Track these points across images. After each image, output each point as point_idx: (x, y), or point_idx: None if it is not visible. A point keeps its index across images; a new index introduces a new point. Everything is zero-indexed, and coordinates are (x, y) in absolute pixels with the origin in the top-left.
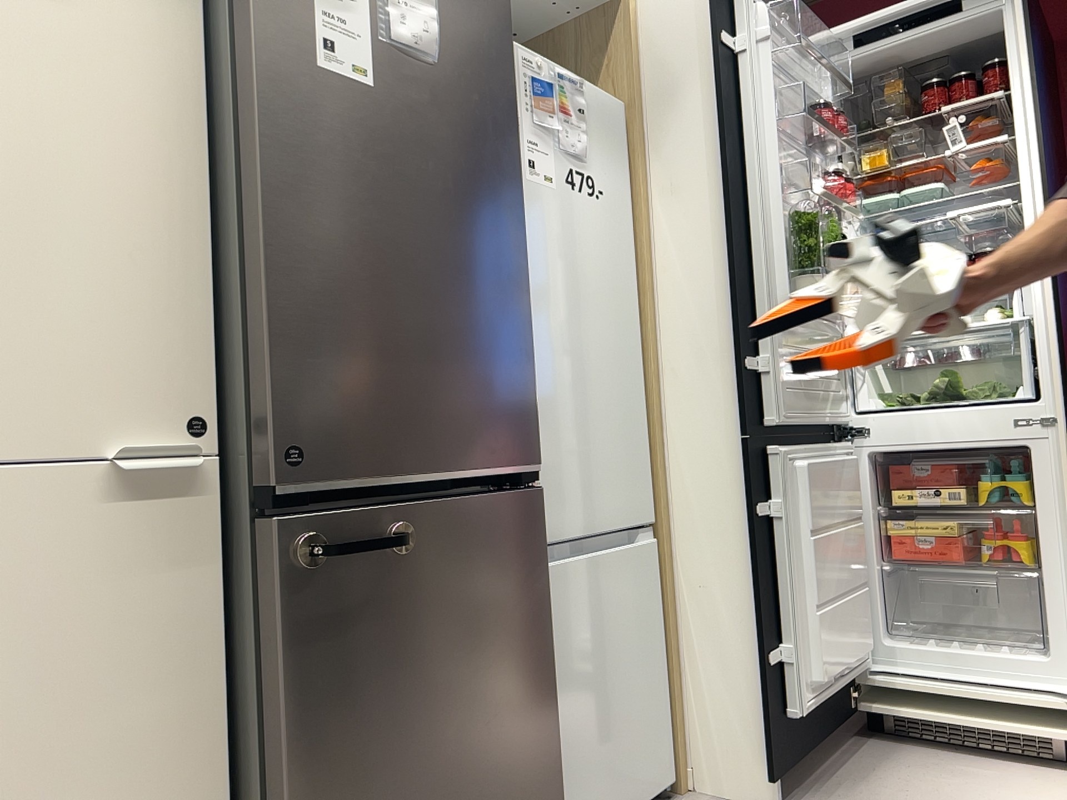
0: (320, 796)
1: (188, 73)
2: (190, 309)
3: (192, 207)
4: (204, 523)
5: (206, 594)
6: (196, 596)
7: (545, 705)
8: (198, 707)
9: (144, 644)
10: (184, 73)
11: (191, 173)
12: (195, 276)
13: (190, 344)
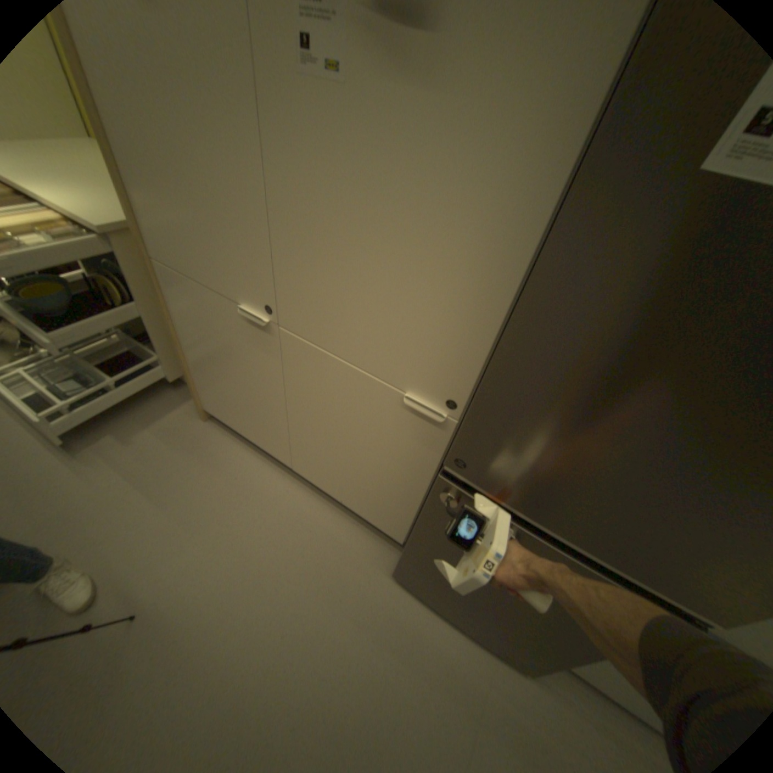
0: (425, 548)
1: (566, 143)
2: (475, 347)
3: (507, 282)
4: (442, 439)
5: (433, 459)
6: (429, 456)
7: (580, 655)
8: (418, 482)
9: (405, 453)
10: (561, 143)
11: (519, 253)
12: (488, 329)
13: (468, 366)
